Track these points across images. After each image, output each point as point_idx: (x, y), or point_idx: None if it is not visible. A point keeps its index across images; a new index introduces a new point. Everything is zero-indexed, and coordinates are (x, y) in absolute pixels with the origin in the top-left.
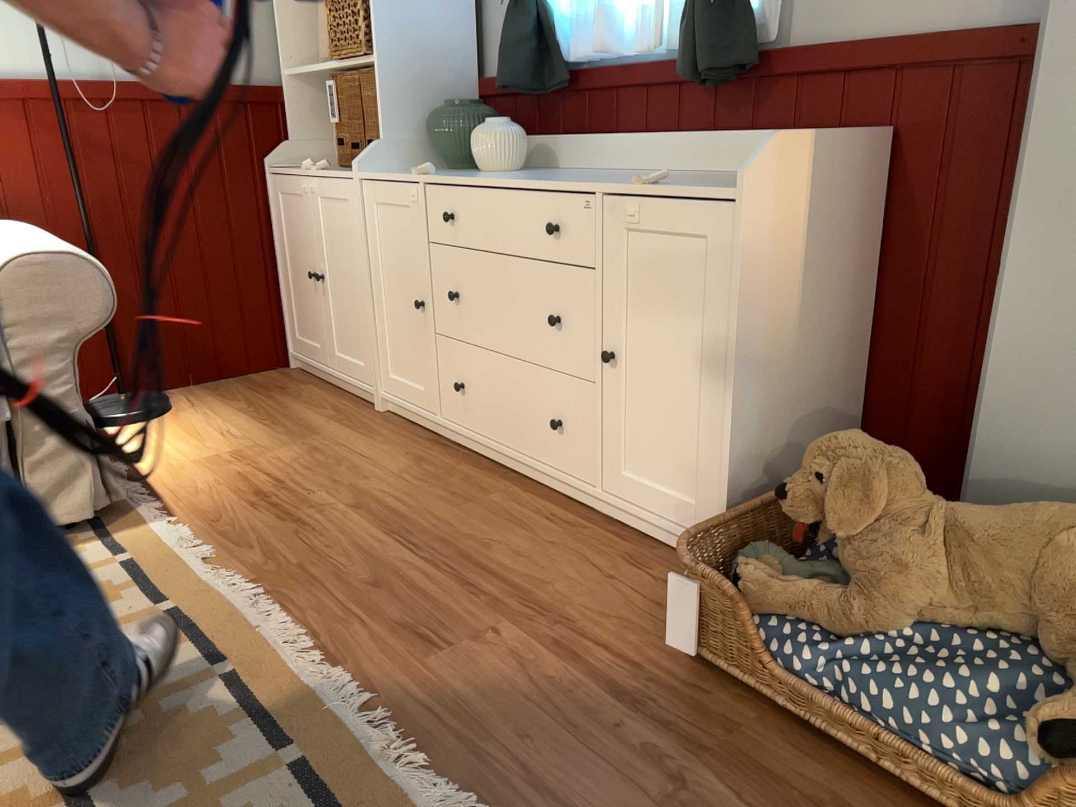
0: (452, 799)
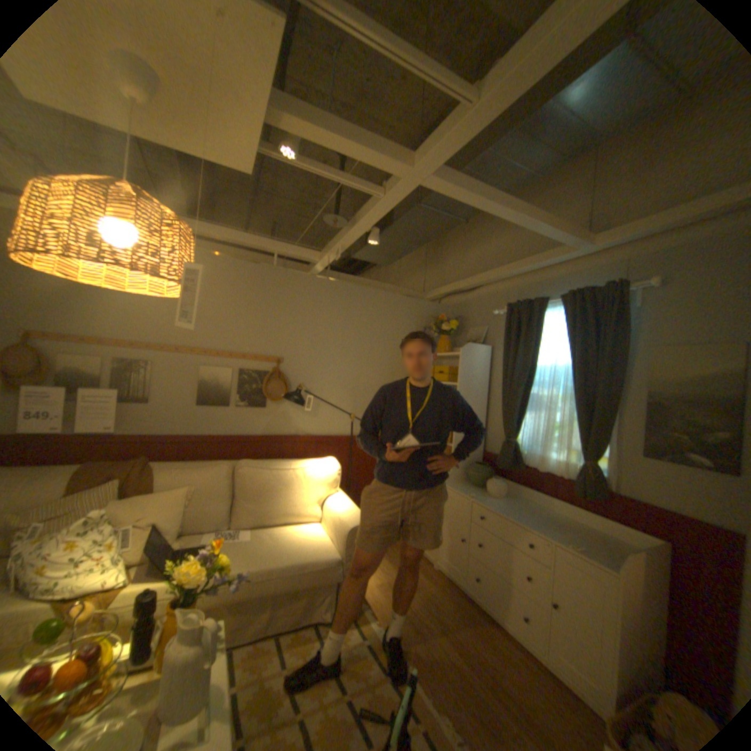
0: None
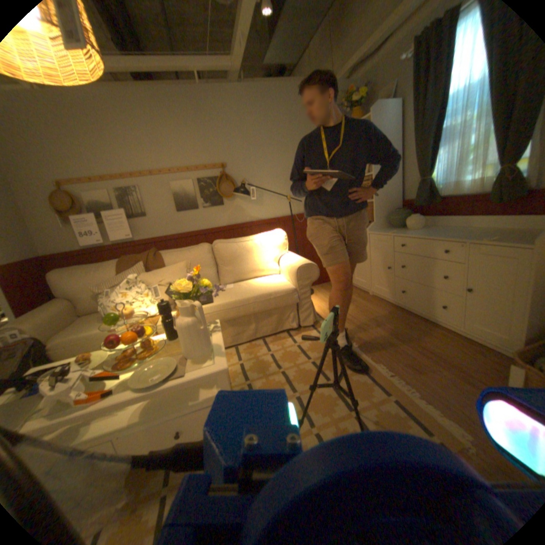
0: (448, 421)
